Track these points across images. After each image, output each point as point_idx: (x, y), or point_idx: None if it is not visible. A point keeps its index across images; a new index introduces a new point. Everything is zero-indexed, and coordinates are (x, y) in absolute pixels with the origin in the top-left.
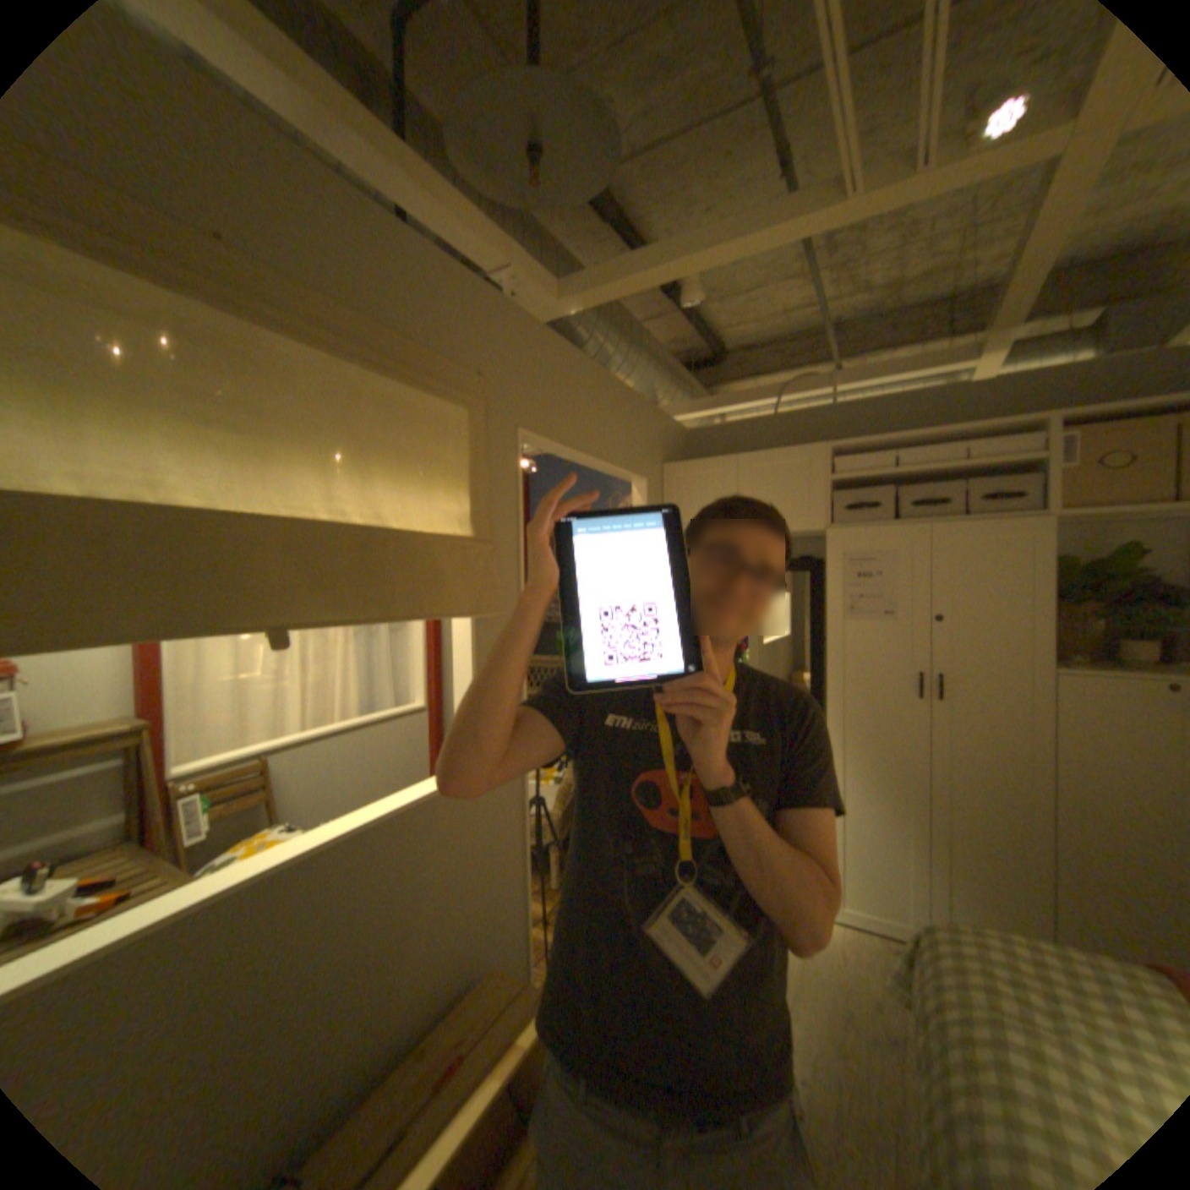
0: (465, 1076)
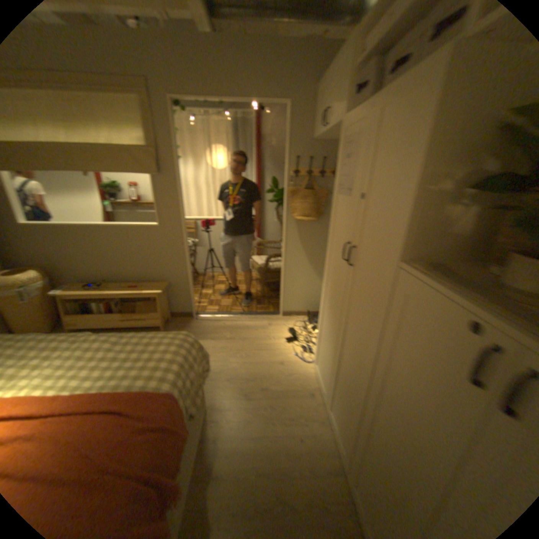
0: (132, 289)
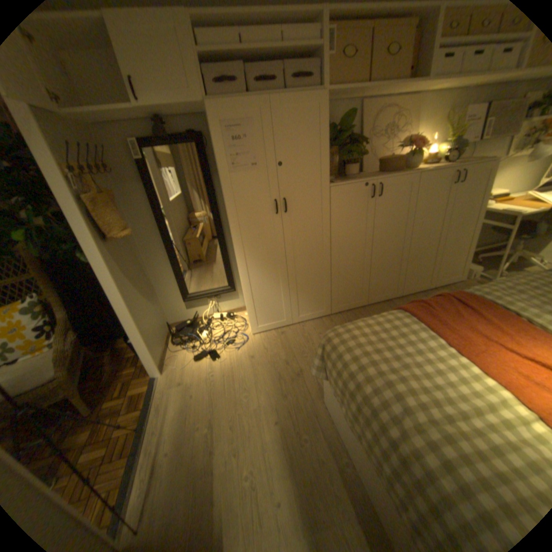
0: None
